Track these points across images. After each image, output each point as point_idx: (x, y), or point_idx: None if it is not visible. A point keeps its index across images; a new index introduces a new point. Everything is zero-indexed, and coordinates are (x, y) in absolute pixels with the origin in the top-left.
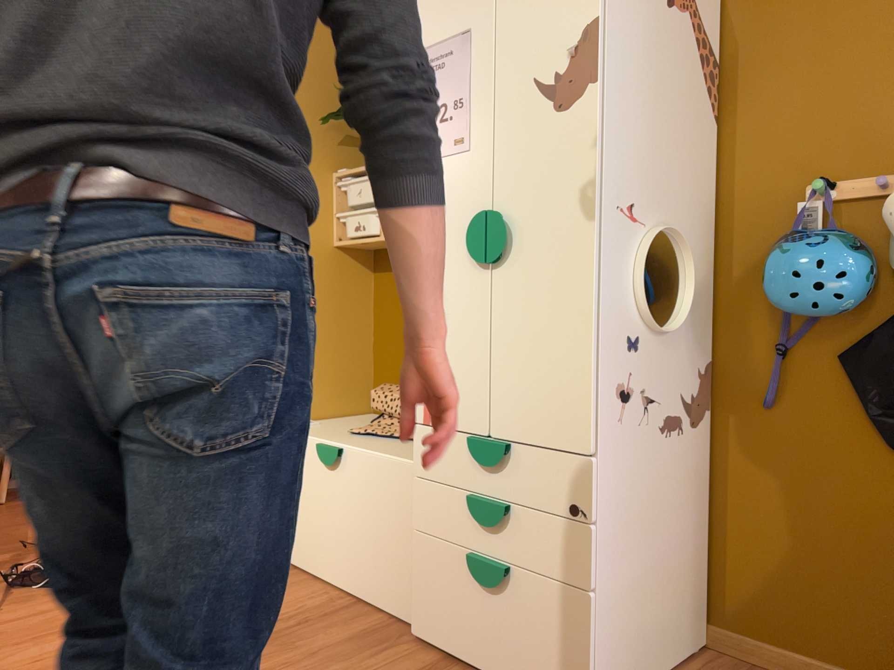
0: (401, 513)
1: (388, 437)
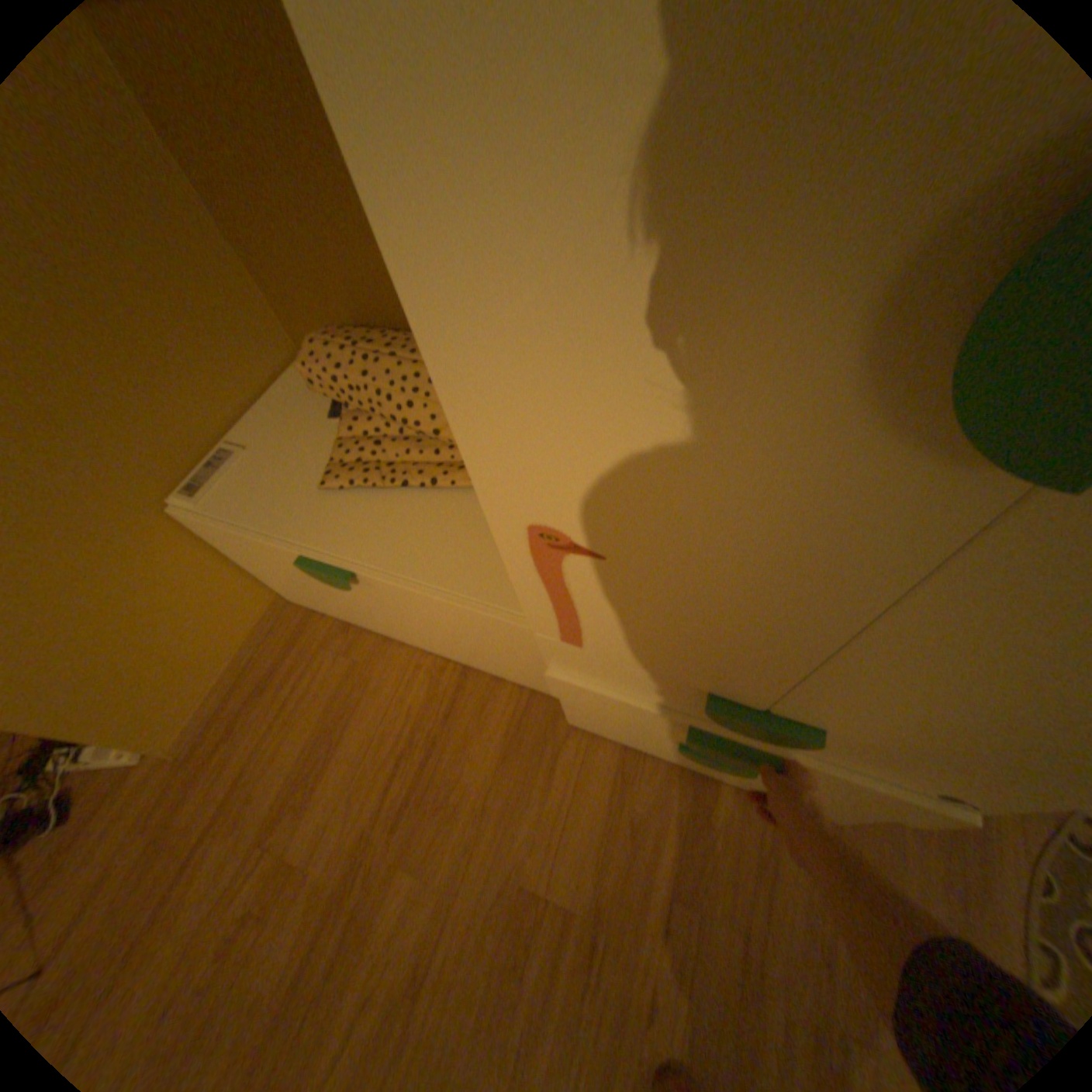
0: (513, 647)
1: (402, 486)
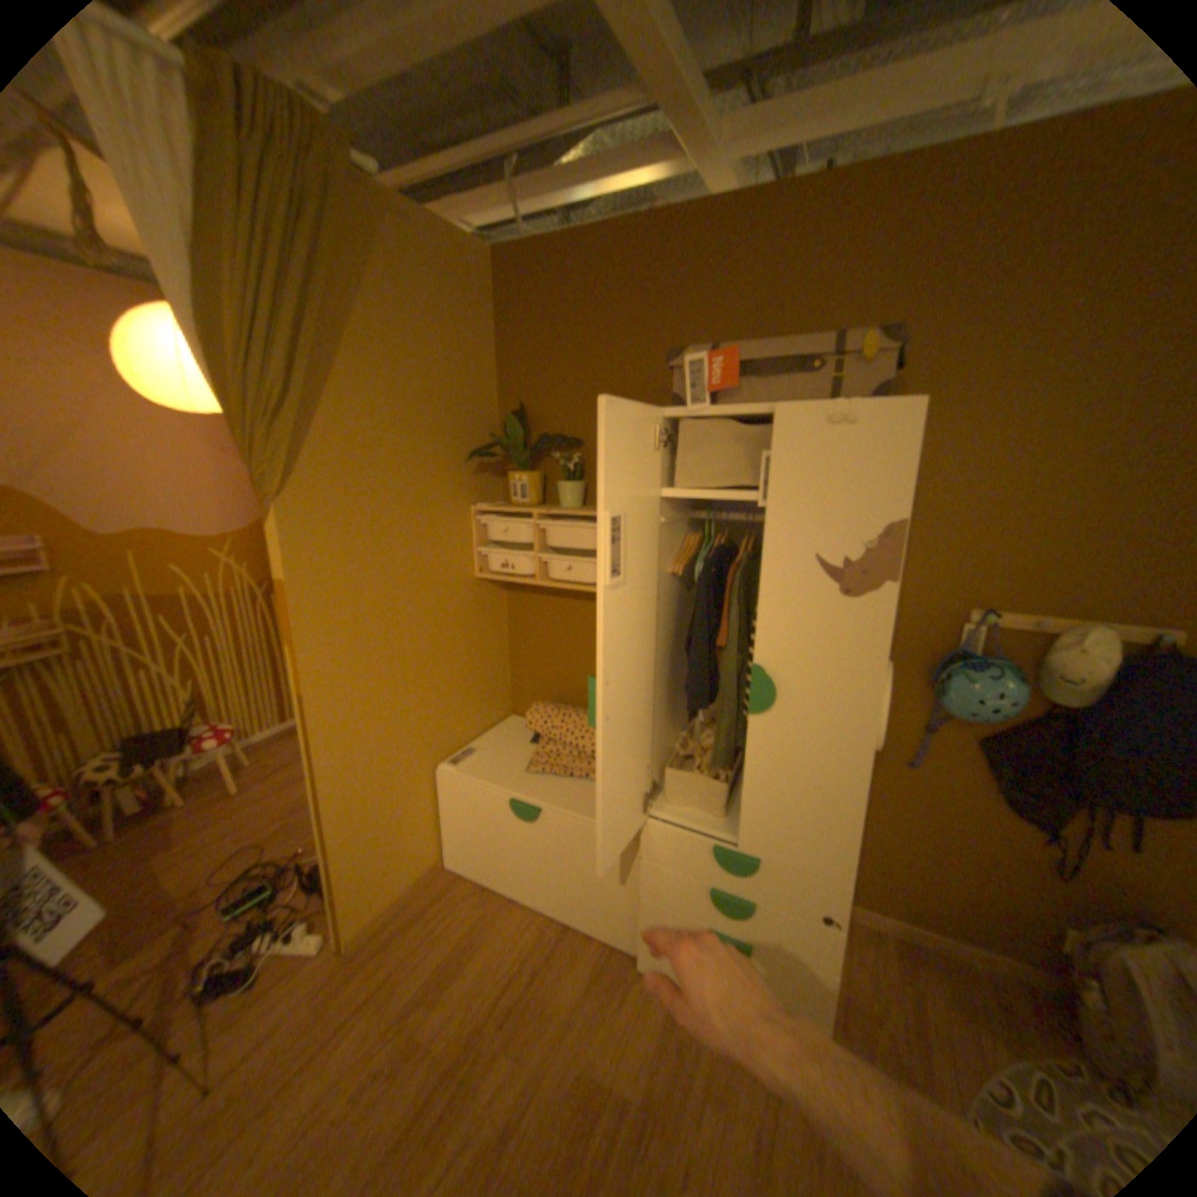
0: (616, 872)
1: (569, 776)
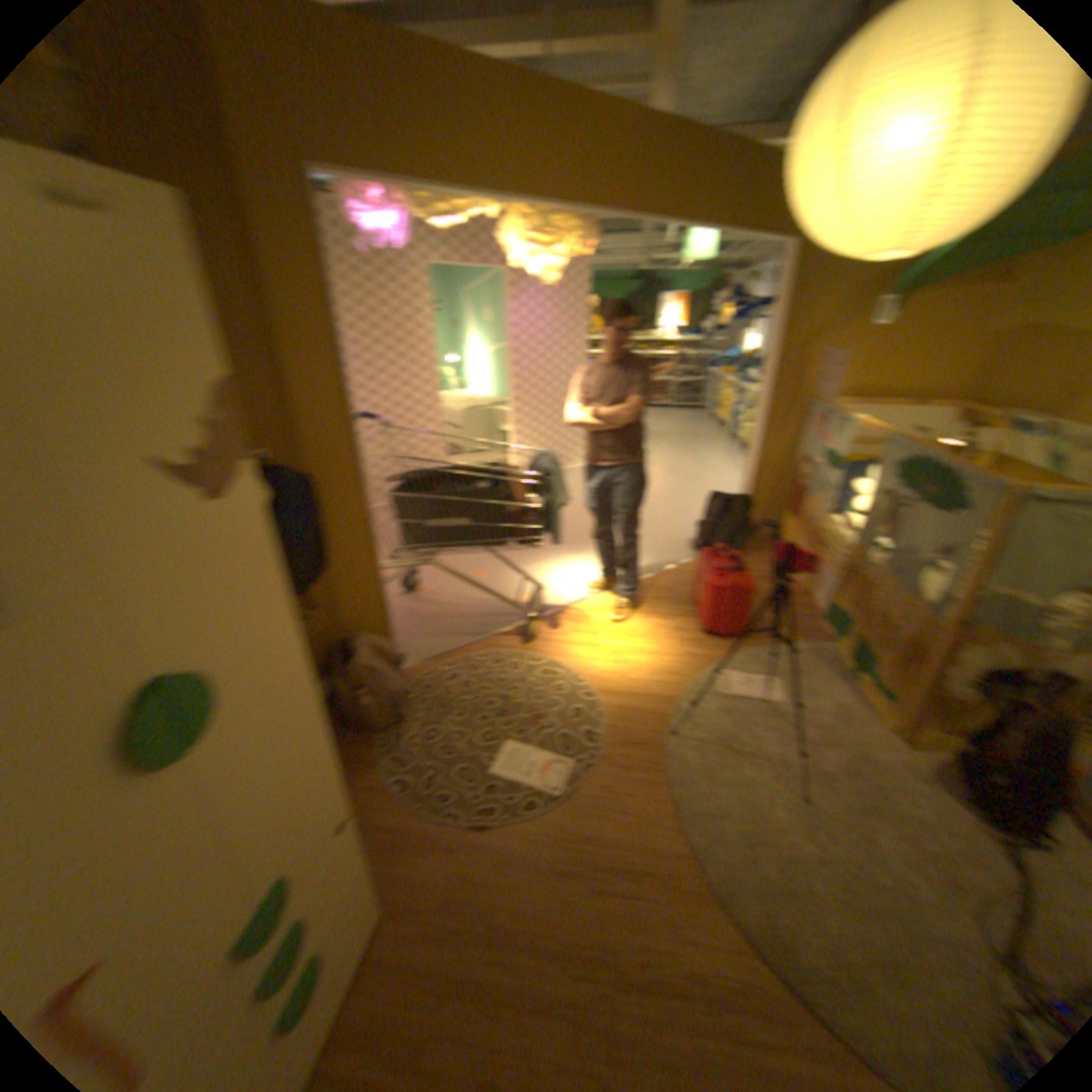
0: None
1: None
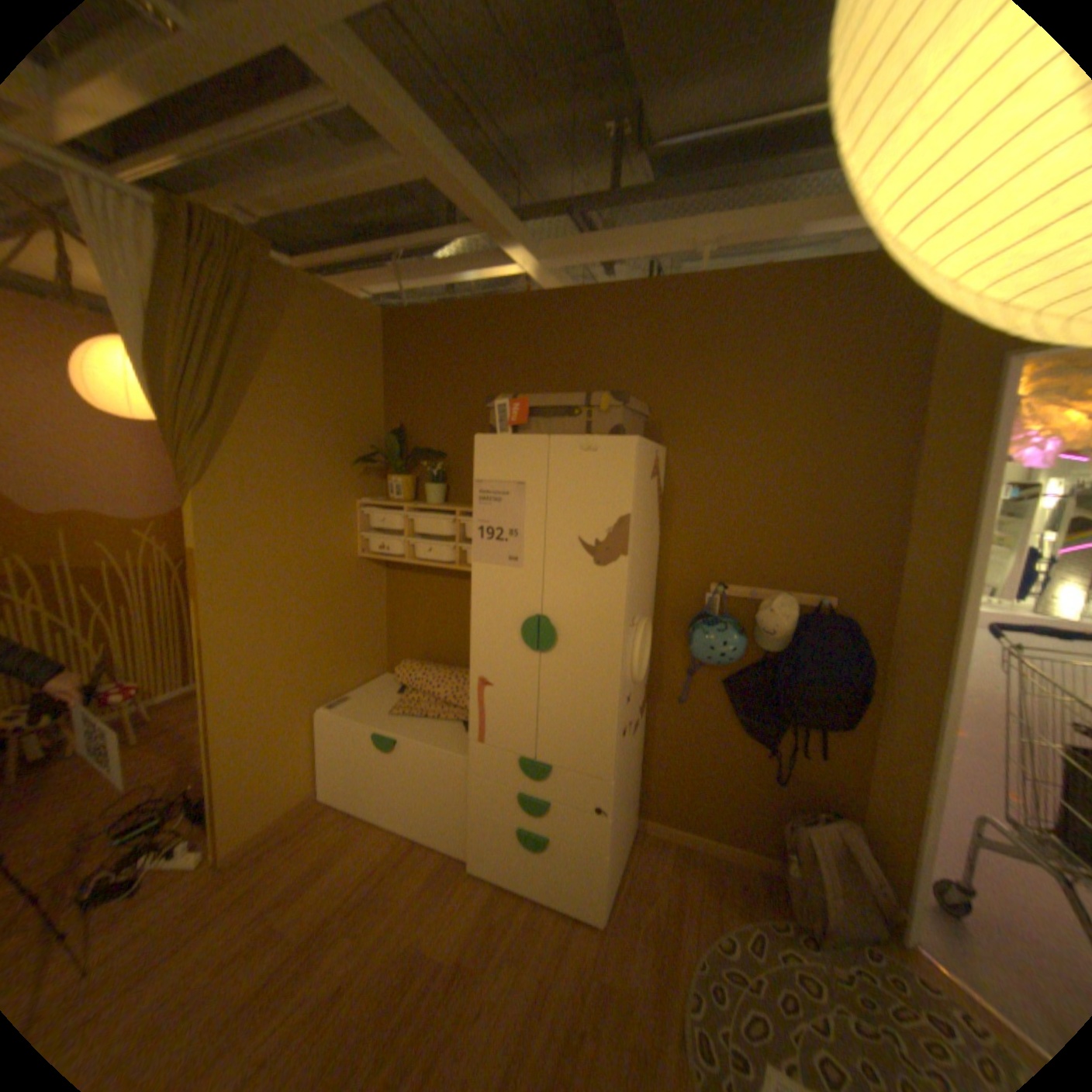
0: (453, 790)
1: (424, 718)
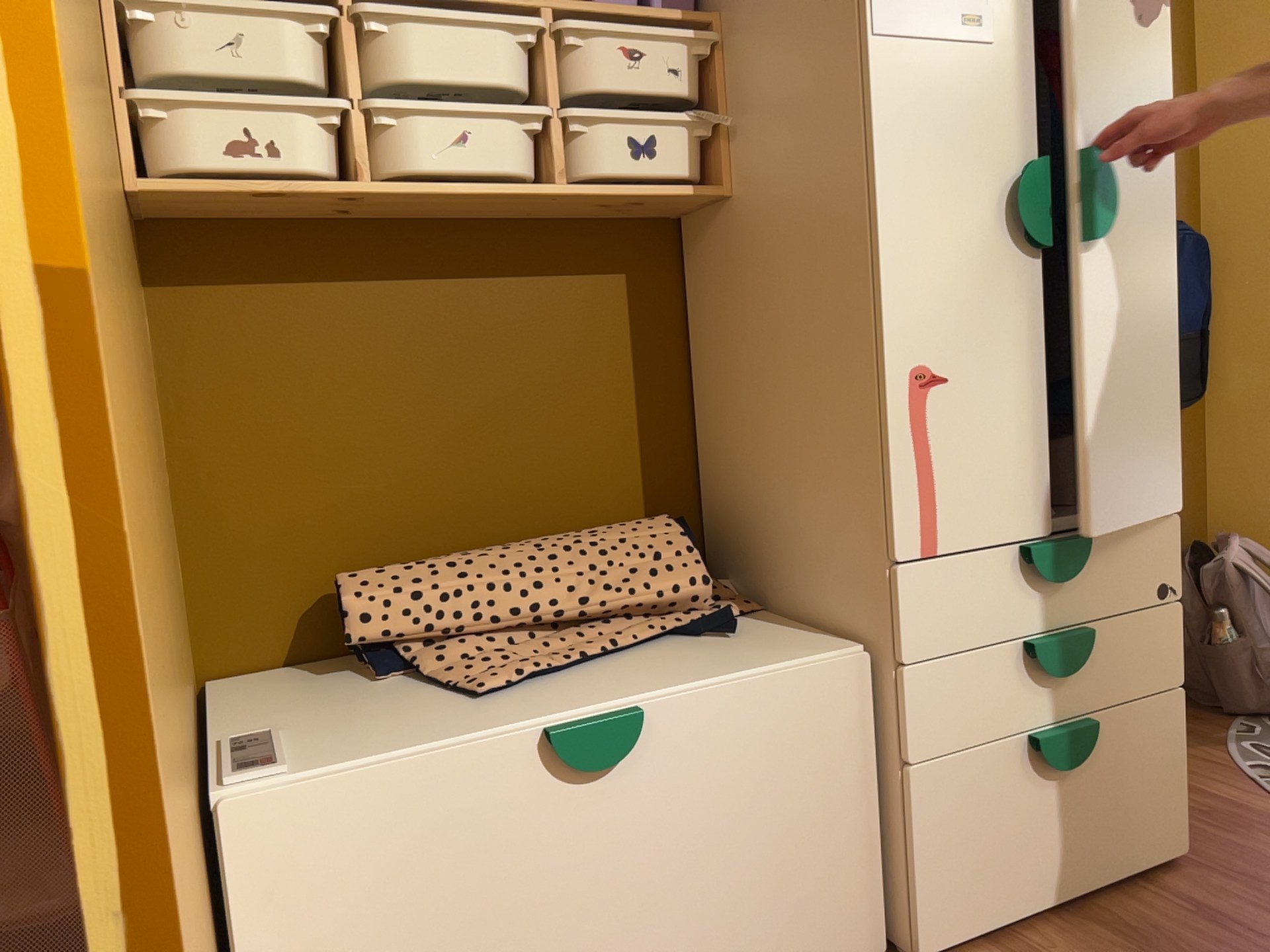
0: (832, 762)
1: (582, 663)
